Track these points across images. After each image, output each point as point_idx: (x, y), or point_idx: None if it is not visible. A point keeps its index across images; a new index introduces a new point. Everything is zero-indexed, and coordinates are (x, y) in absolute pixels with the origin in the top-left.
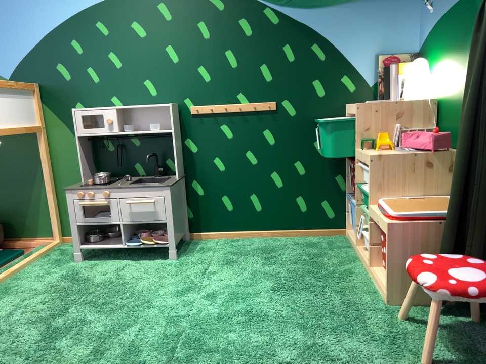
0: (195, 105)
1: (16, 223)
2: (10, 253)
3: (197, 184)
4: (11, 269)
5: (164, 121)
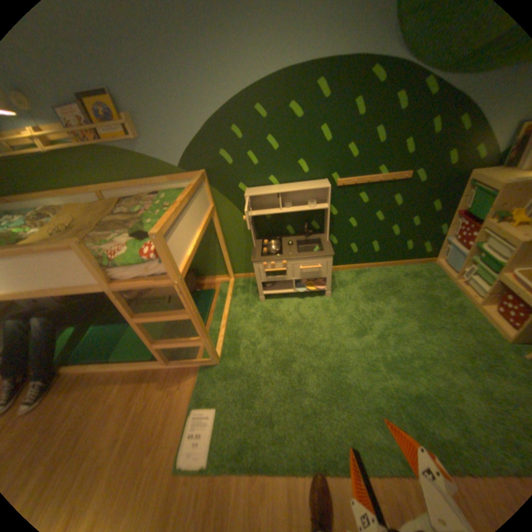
0: (341, 179)
1: (200, 269)
2: (207, 293)
3: (333, 237)
4: (224, 313)
5: (315, 194)
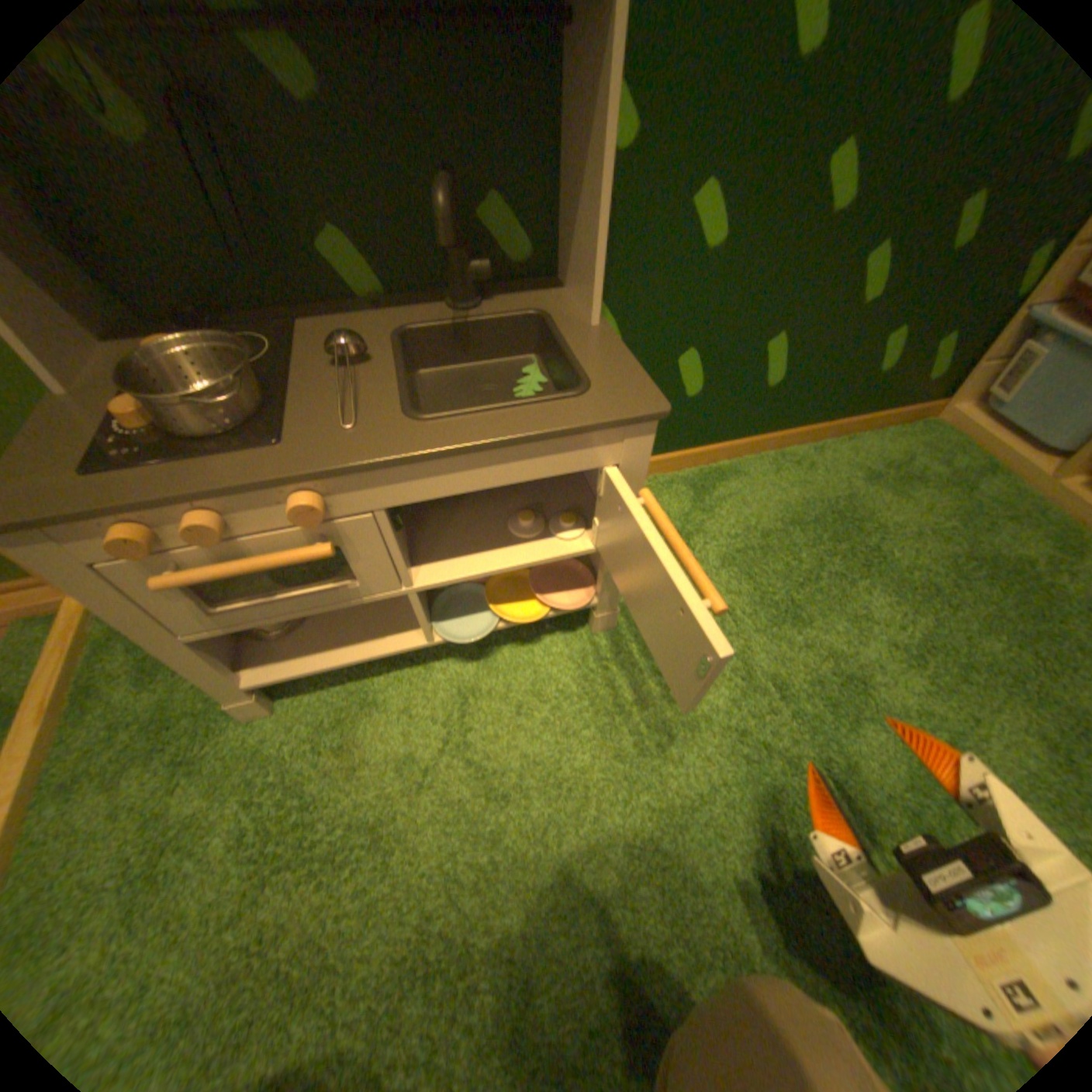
0: None
1: None
2: None
3: (610, 315)
4: None
5: None
